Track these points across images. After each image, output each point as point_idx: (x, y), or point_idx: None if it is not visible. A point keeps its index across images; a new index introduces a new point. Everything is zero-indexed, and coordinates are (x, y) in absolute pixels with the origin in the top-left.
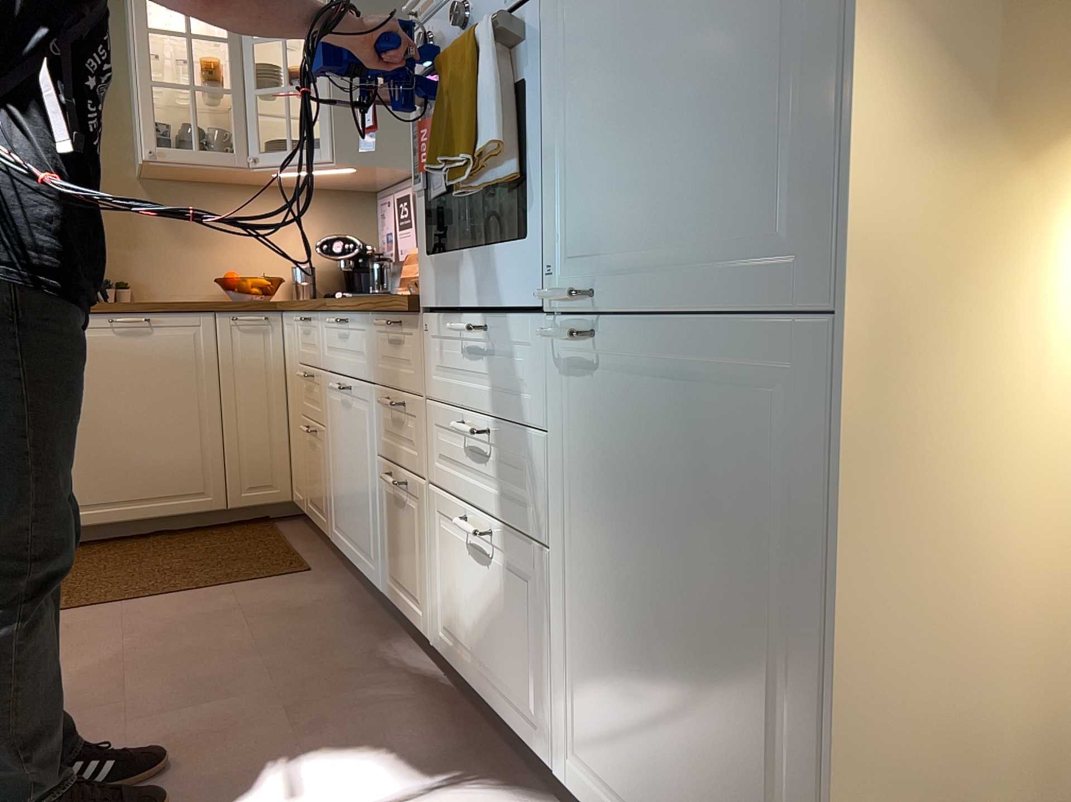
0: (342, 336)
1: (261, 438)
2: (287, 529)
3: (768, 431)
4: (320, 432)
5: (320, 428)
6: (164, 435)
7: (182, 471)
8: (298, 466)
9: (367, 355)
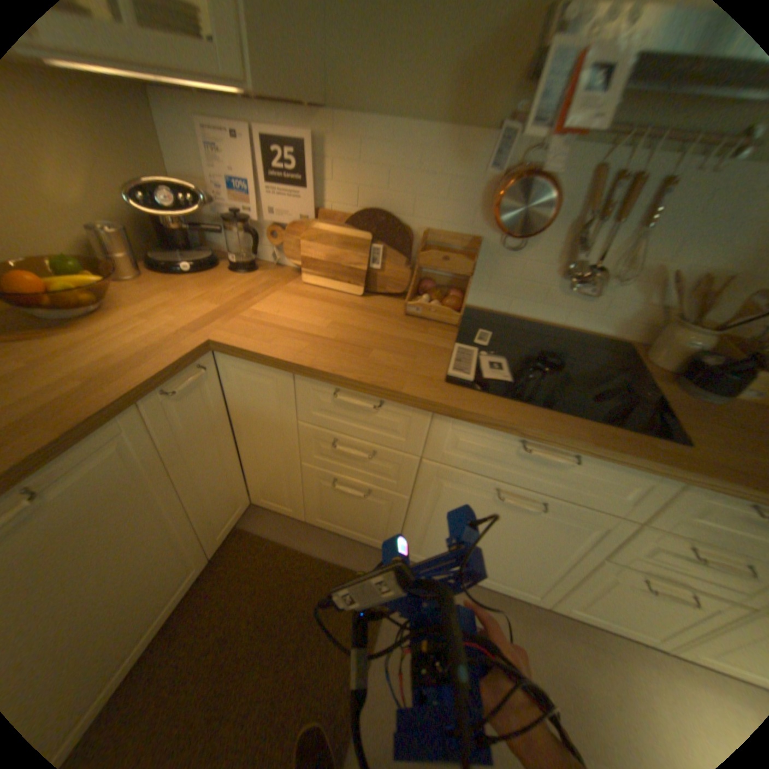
0: (542, 459)
1: (221, 485)
2: (265, 529)
3: None
4: (391, 495)
5: (385, 491)
6: (126, 582)
7: (161, 584)
8: (277, 489)
9: (638, 501)
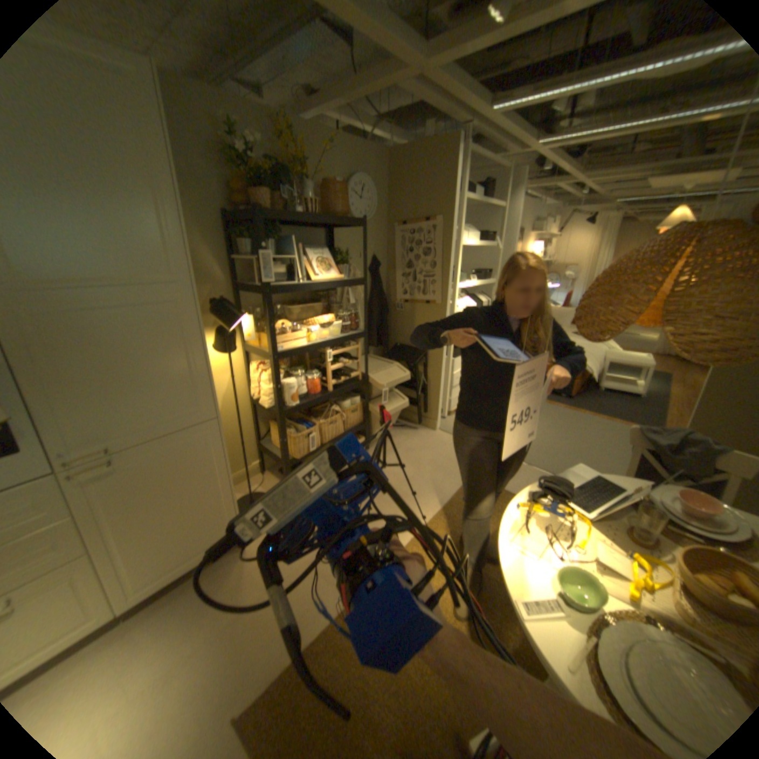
0: None
1: None
2: None
3: (196, 448)
4: None
5: None
6: None
7: None
8: None
9: None
